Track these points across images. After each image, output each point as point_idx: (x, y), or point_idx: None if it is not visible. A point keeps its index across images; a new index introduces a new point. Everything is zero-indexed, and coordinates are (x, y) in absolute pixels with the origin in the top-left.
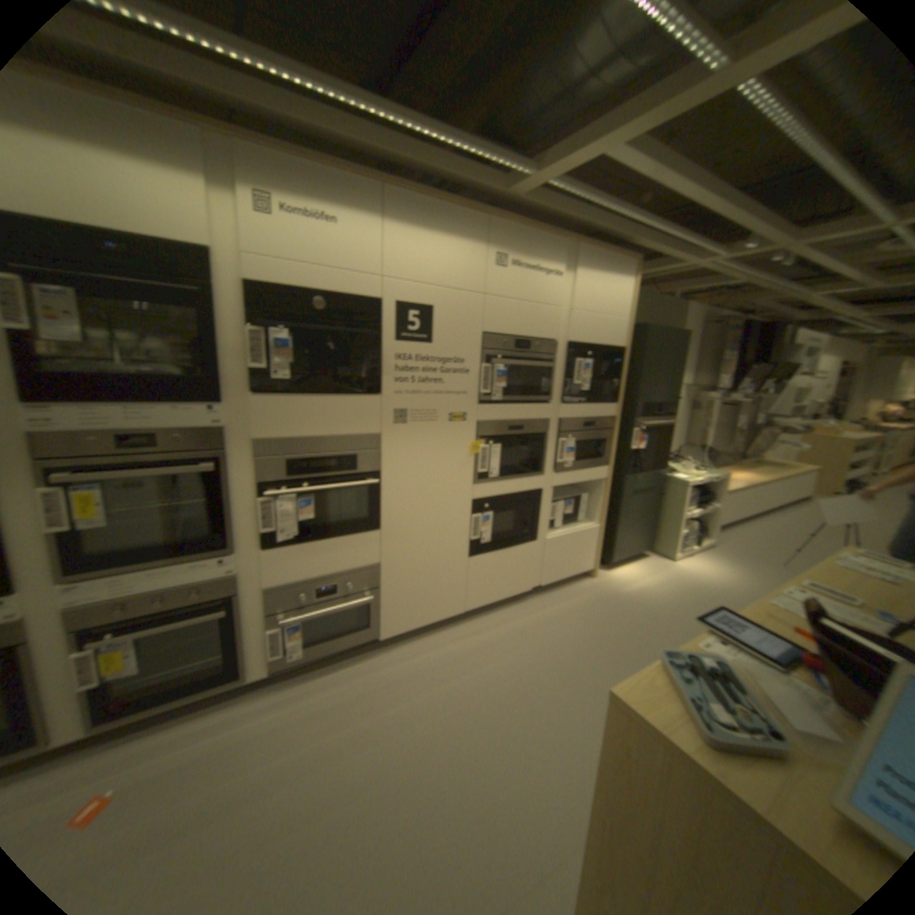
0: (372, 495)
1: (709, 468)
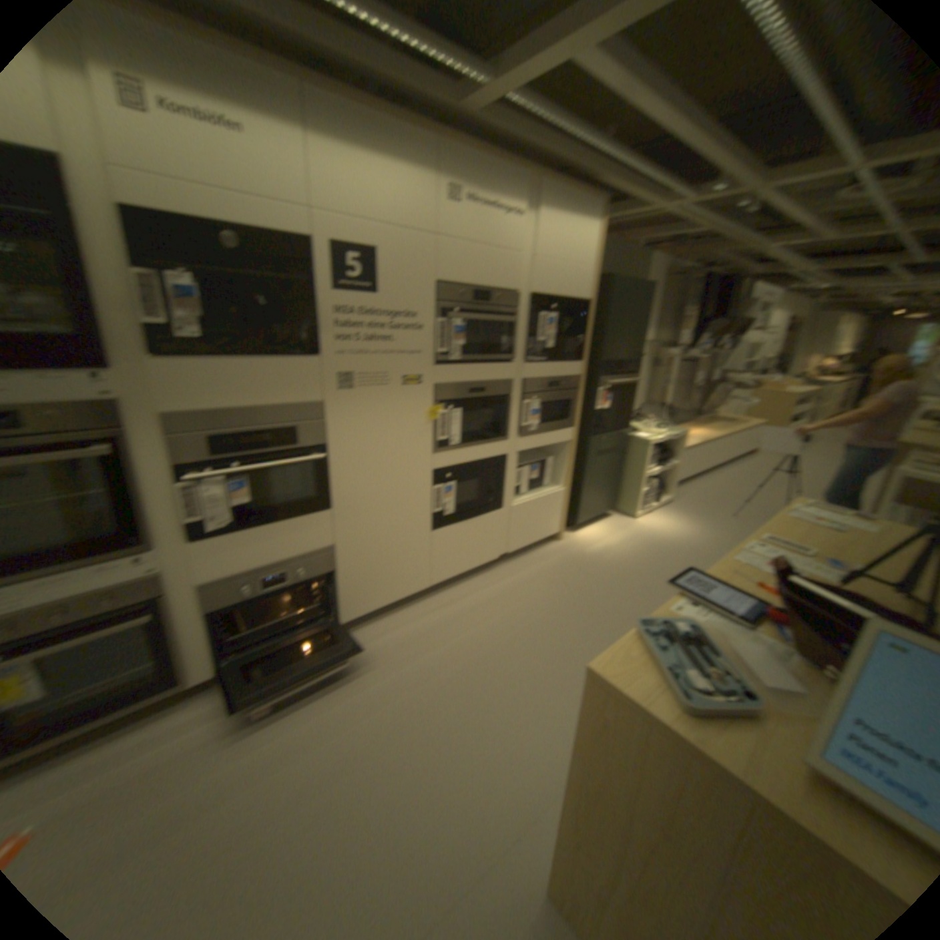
0: (324, 469)
1: (670, 425)
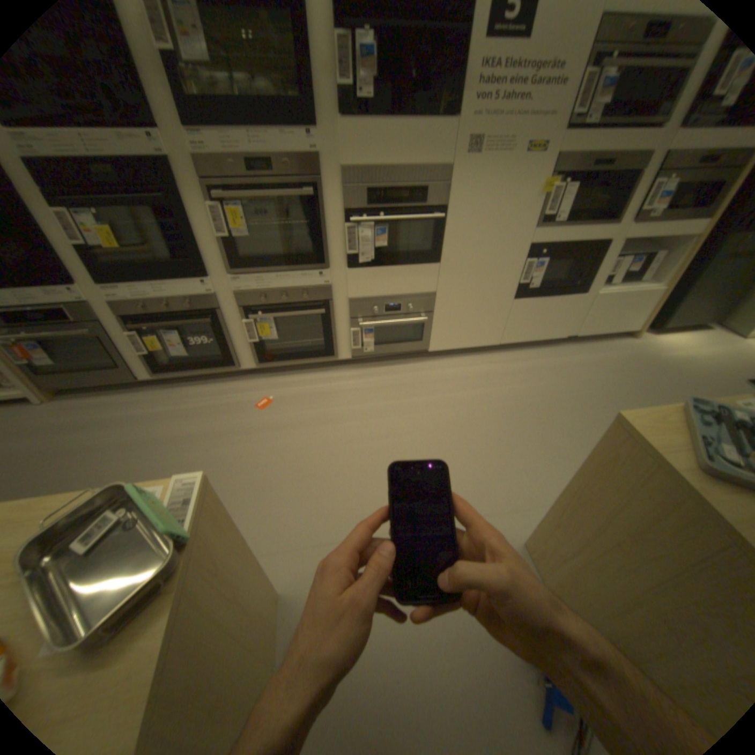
0: (438, 230)
1: None
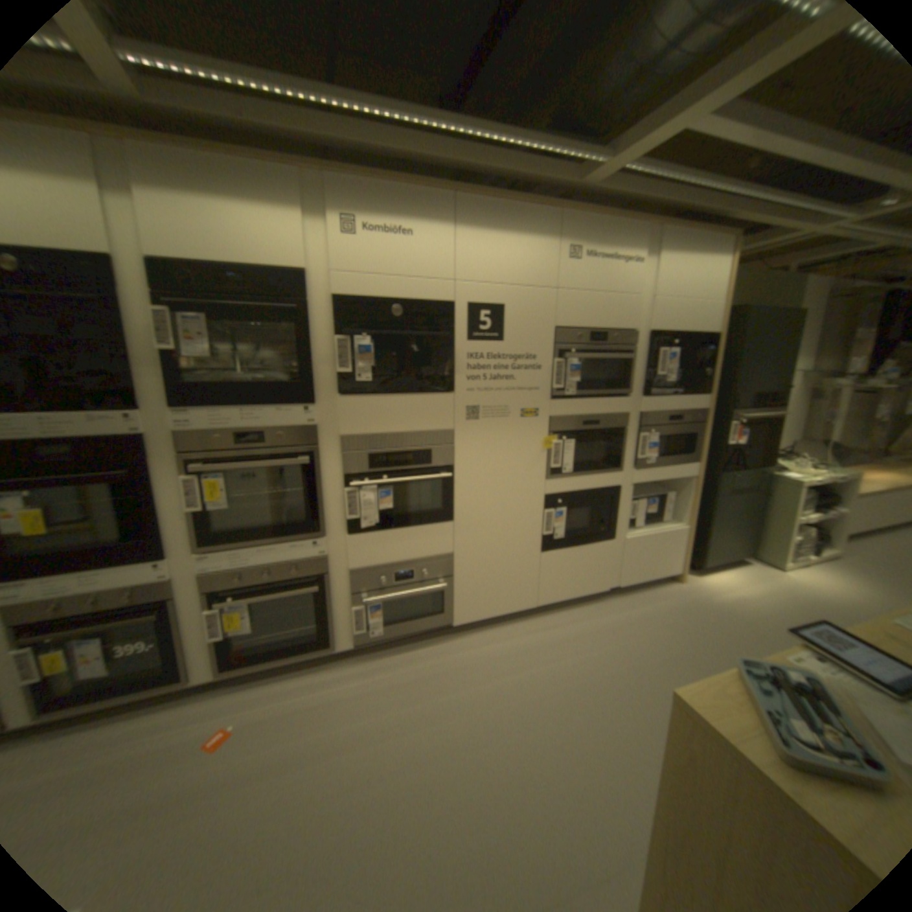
0: (448, 488)
1: (834, 467)
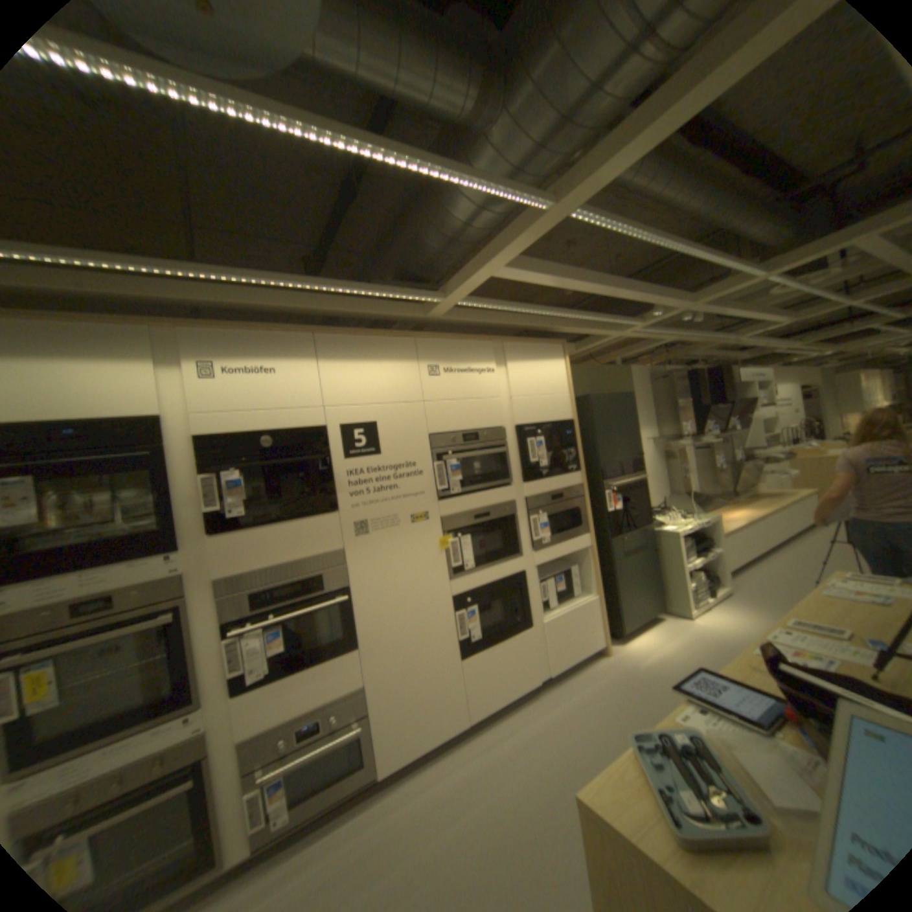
0: (346, 613)
1: (697, 514)
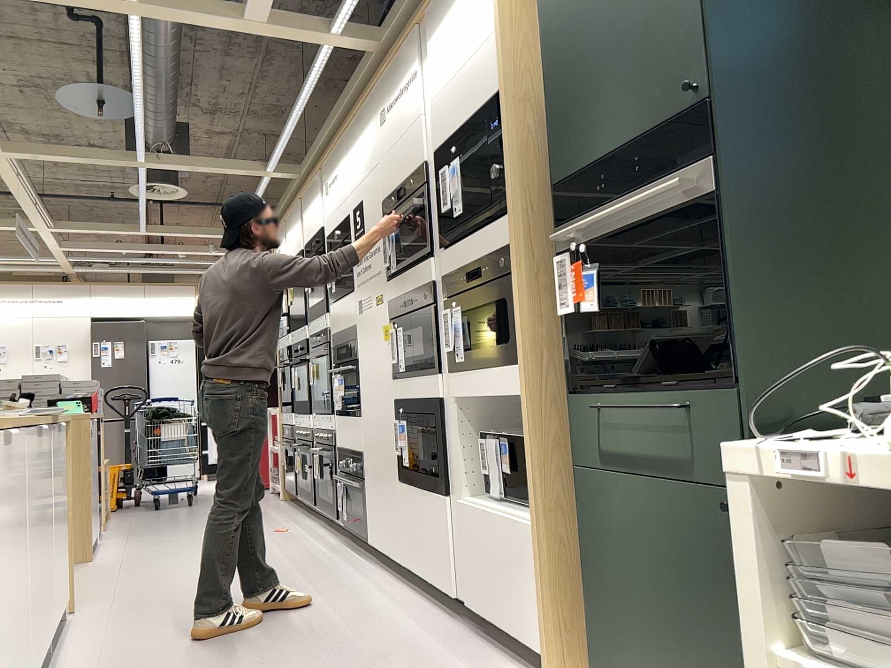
0: (357, 381)
1: None
